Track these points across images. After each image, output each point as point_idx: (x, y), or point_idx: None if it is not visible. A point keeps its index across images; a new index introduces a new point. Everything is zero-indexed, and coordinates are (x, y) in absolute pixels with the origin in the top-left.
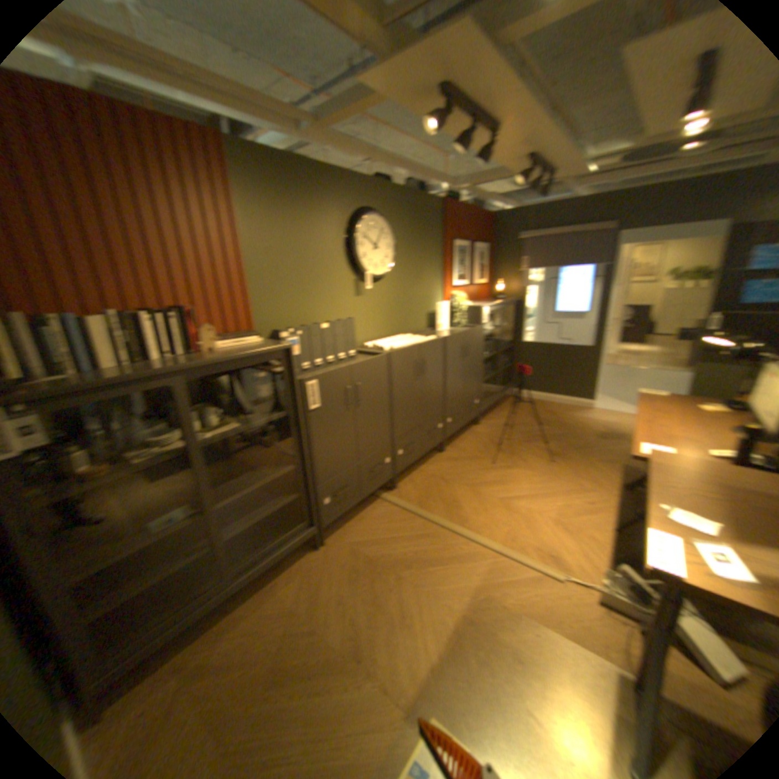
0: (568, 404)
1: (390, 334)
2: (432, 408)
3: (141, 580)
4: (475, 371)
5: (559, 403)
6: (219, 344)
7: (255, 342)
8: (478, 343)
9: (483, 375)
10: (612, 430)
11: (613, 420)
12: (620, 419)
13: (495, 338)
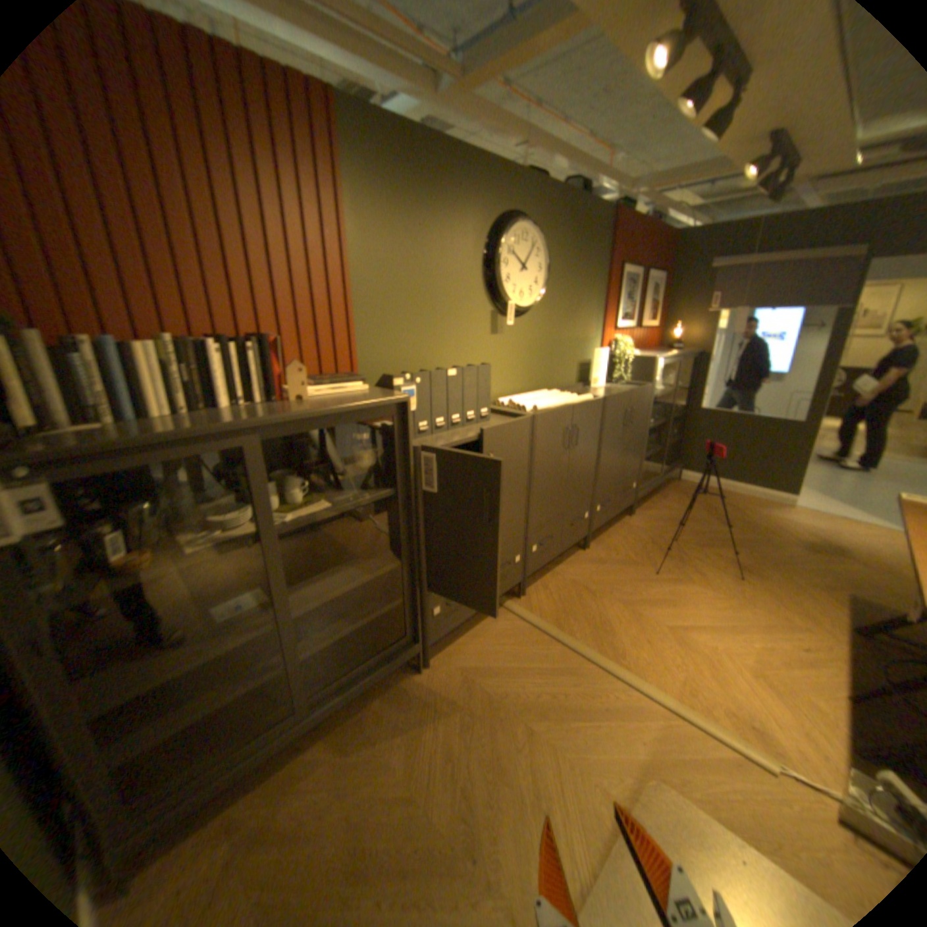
0: (756, 497)
1: (528, 388)
2: (579, 492)
3: (186, 707)
4: (637, 445)
5: (744, 494)
6: (309, 389)
7: (356, 390)
8: (645, 407)
9: (645, 450)
10: (826, 541)
11: (826, 527)
12: (836, 525)
13: (664, 401)
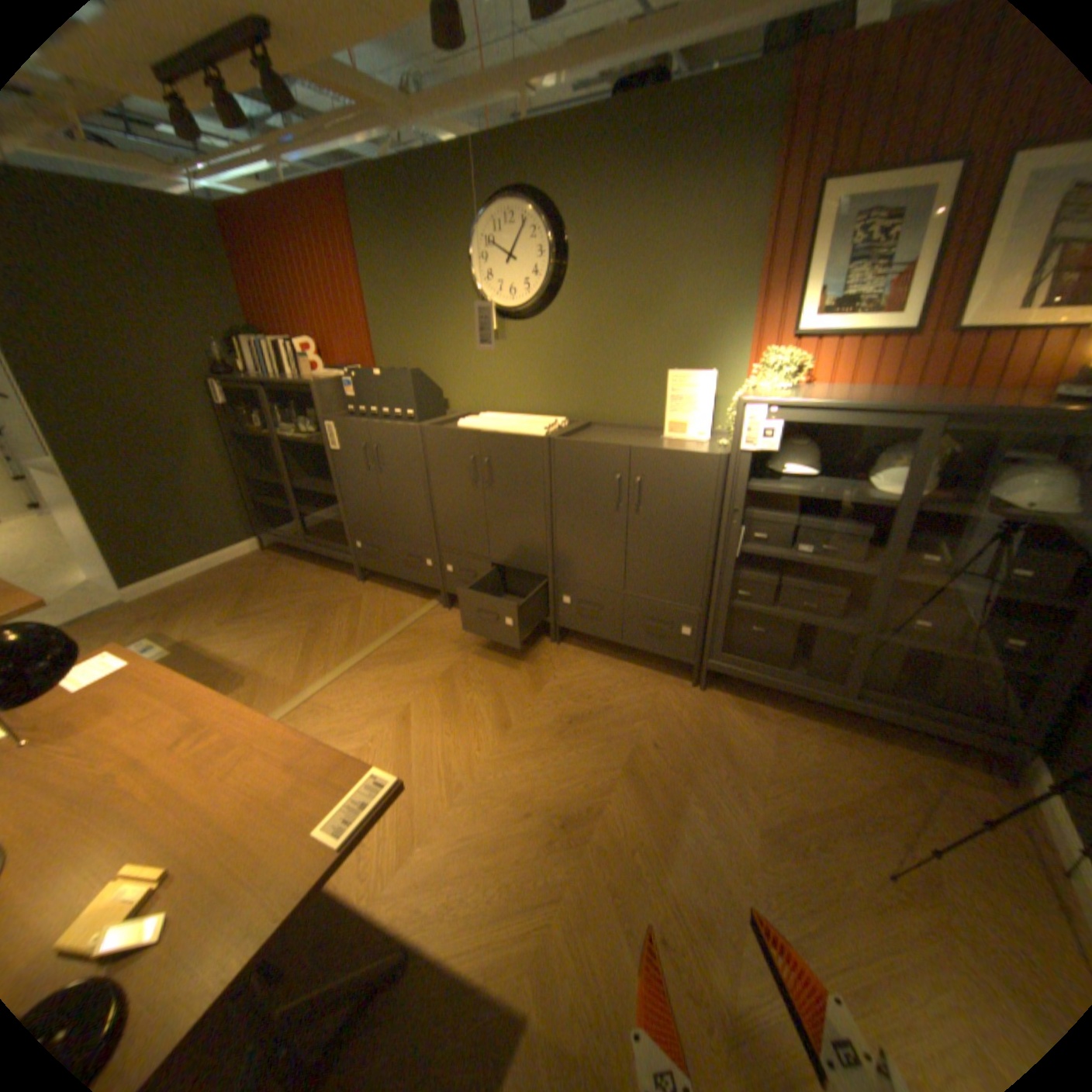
0: None
1: (553, 411)
2: (513, 548)
3: (278, 502)
4: (675, 555)
5: None
6: (321, 372)
7: (330, 376)
8: (694, 493)
9: (724, 584)
10: None
11: None
12: None
13: (919, 530)
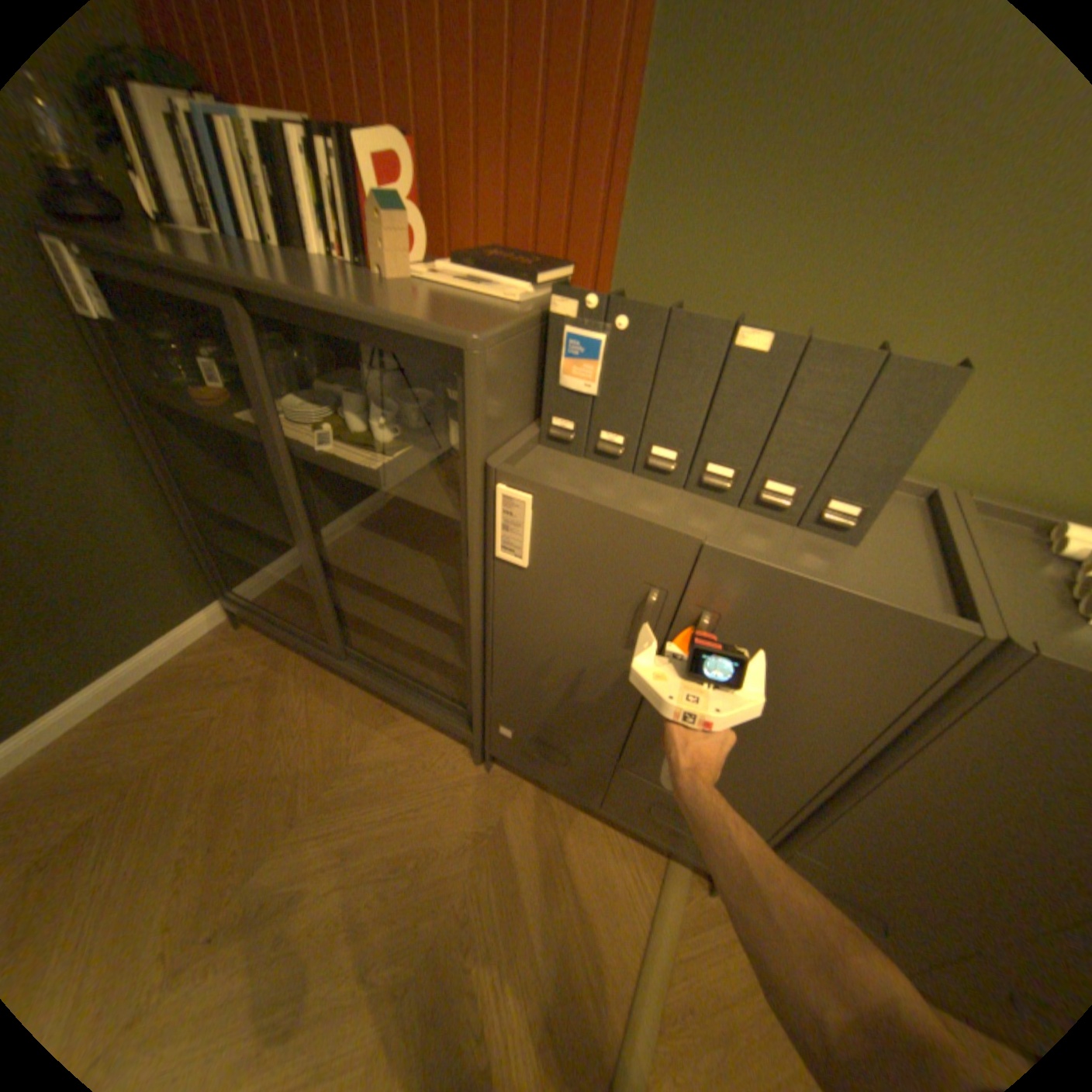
0: None
1: None
2: None
3: (273, 555)
4: None
5: None
6: (437, 267)
7: (492, 295)
8: None
9: None
10: None
11: None
12: None
13: None
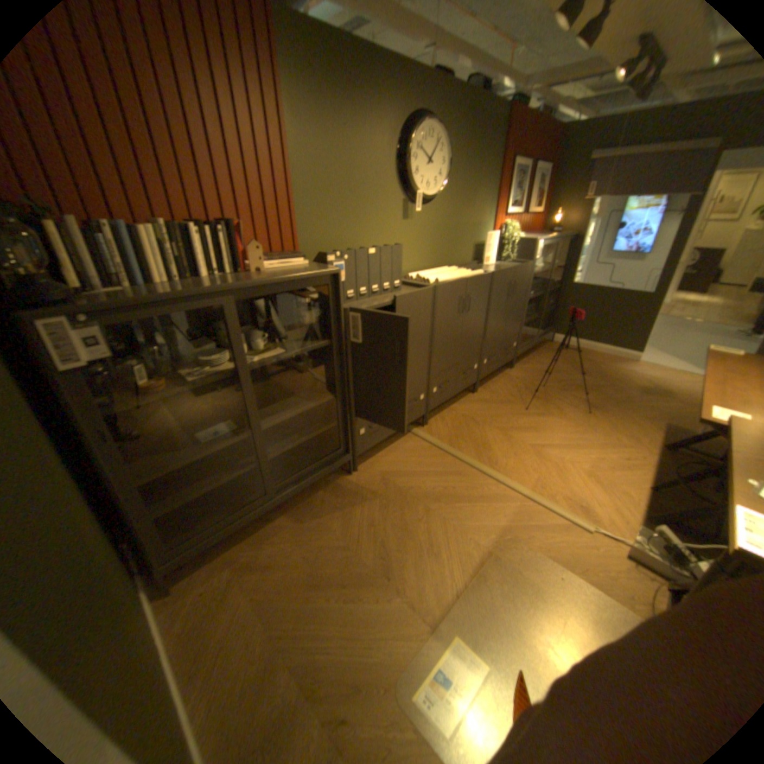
0: (610, 354)
1: (432, 265)
2: (469, 348)
3: (193, 488)
4: (517, 312)
5: (601, 352)
6: (262, 265)
7: (298, 265)
8: (525, 281)
9: (524, 317)
10: (657, 386)
11: (659, 375)
12: (667, 375)
13: (542, 277)
